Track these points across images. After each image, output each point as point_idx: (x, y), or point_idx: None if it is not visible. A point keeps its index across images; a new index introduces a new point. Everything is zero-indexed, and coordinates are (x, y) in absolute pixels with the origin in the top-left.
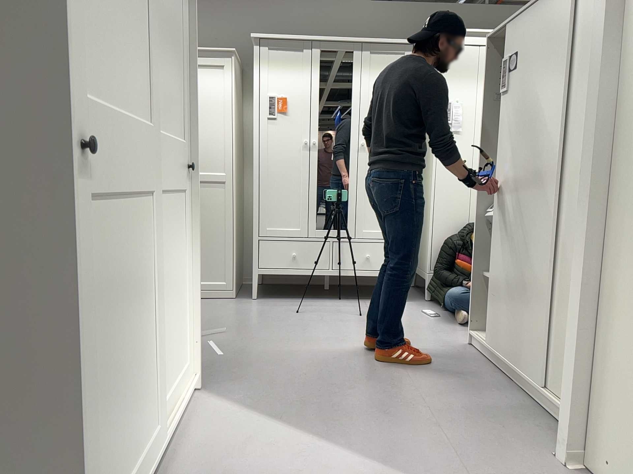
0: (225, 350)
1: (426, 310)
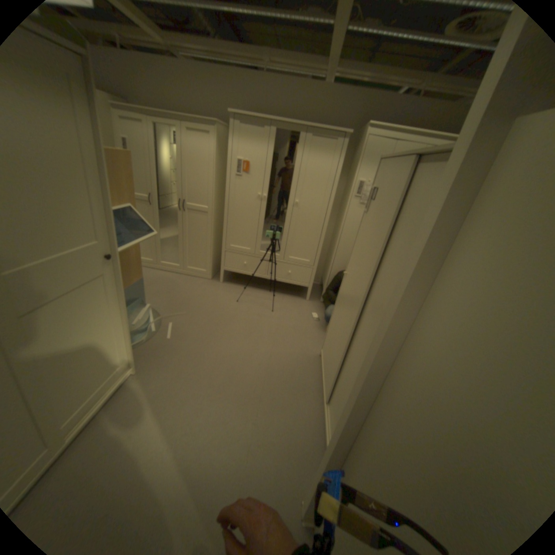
0: (175, 332)
1: (314, 312)
